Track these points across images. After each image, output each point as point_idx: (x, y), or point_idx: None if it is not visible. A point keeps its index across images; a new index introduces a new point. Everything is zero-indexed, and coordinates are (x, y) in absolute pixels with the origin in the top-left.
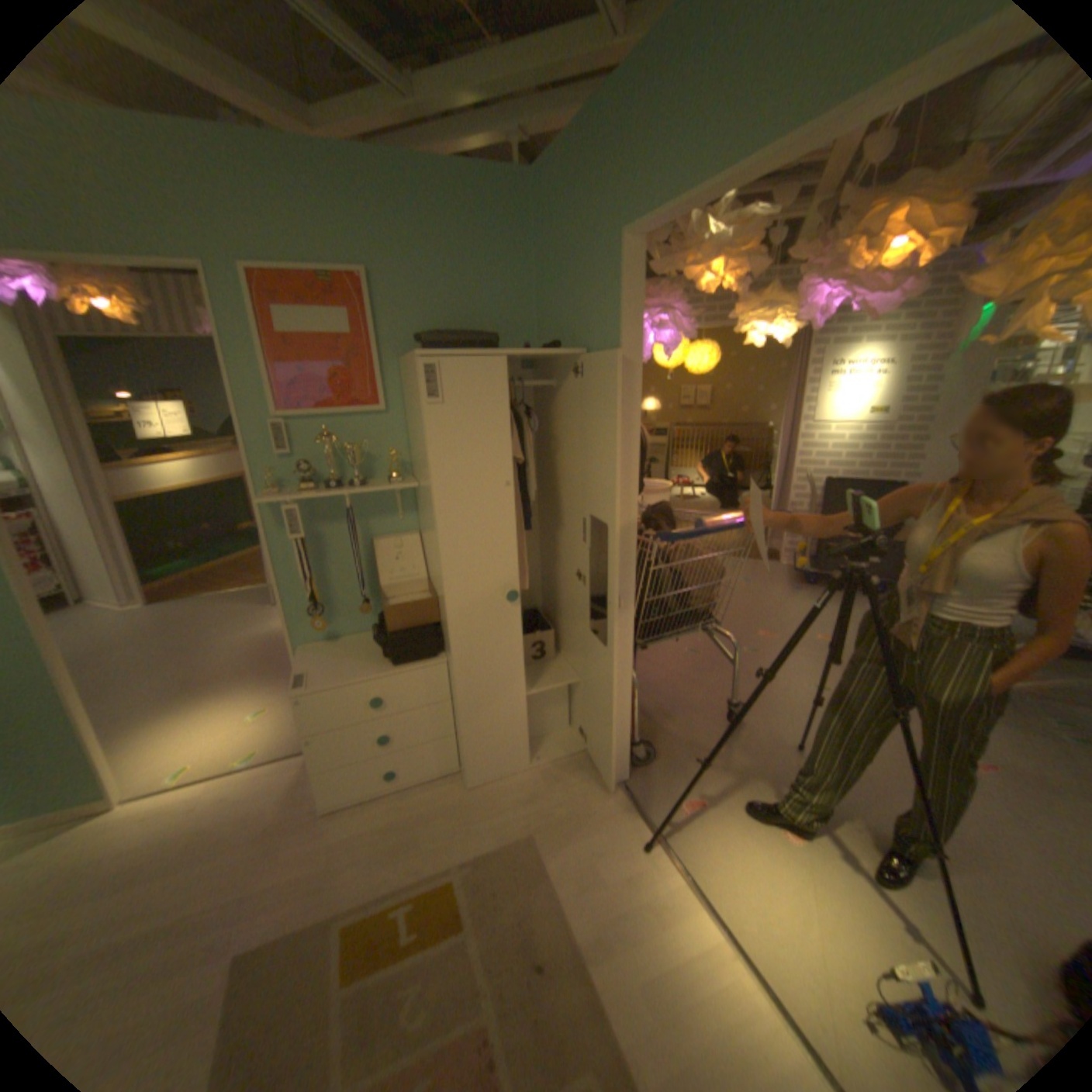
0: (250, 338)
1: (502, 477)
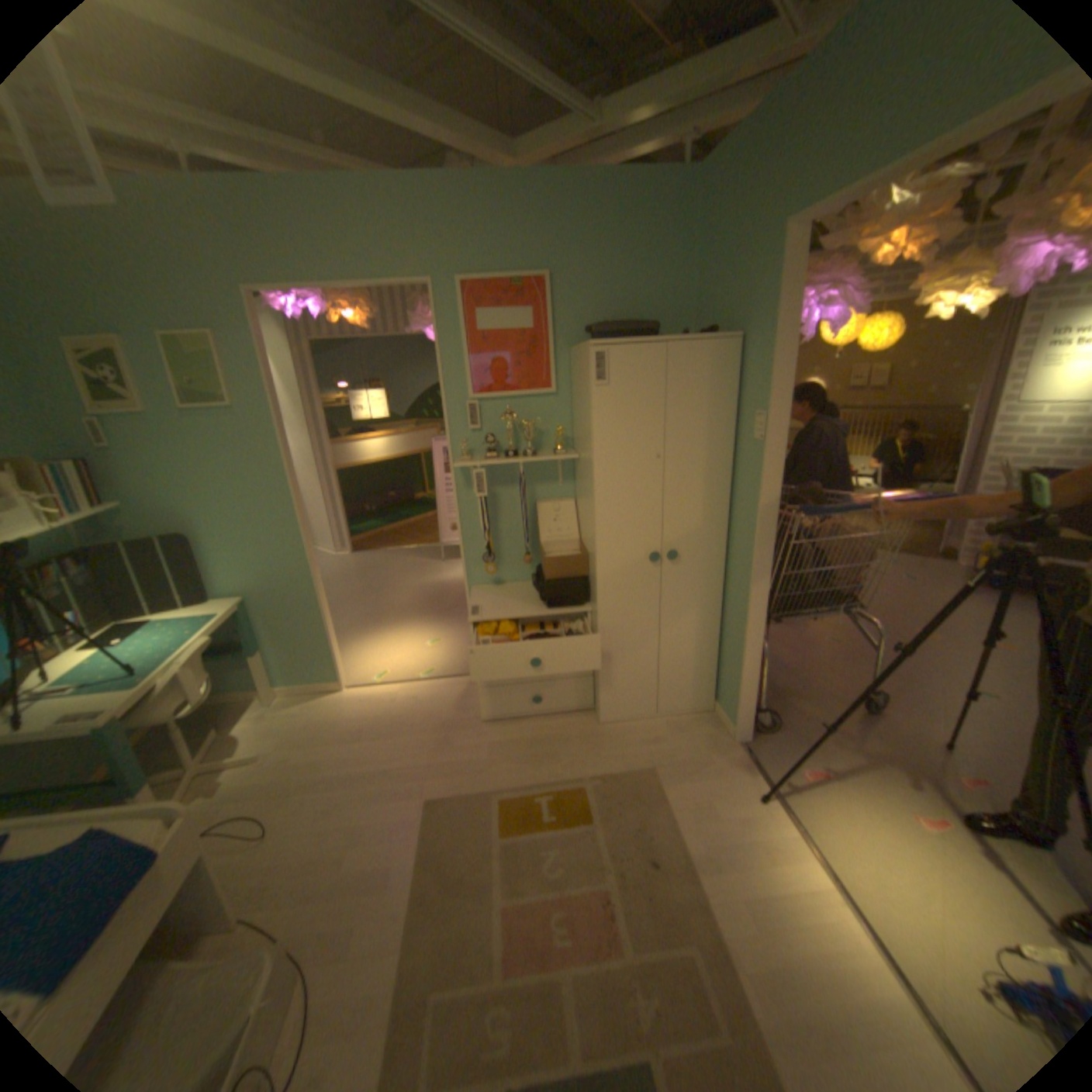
0: (459, 336)
1: (653, 449)
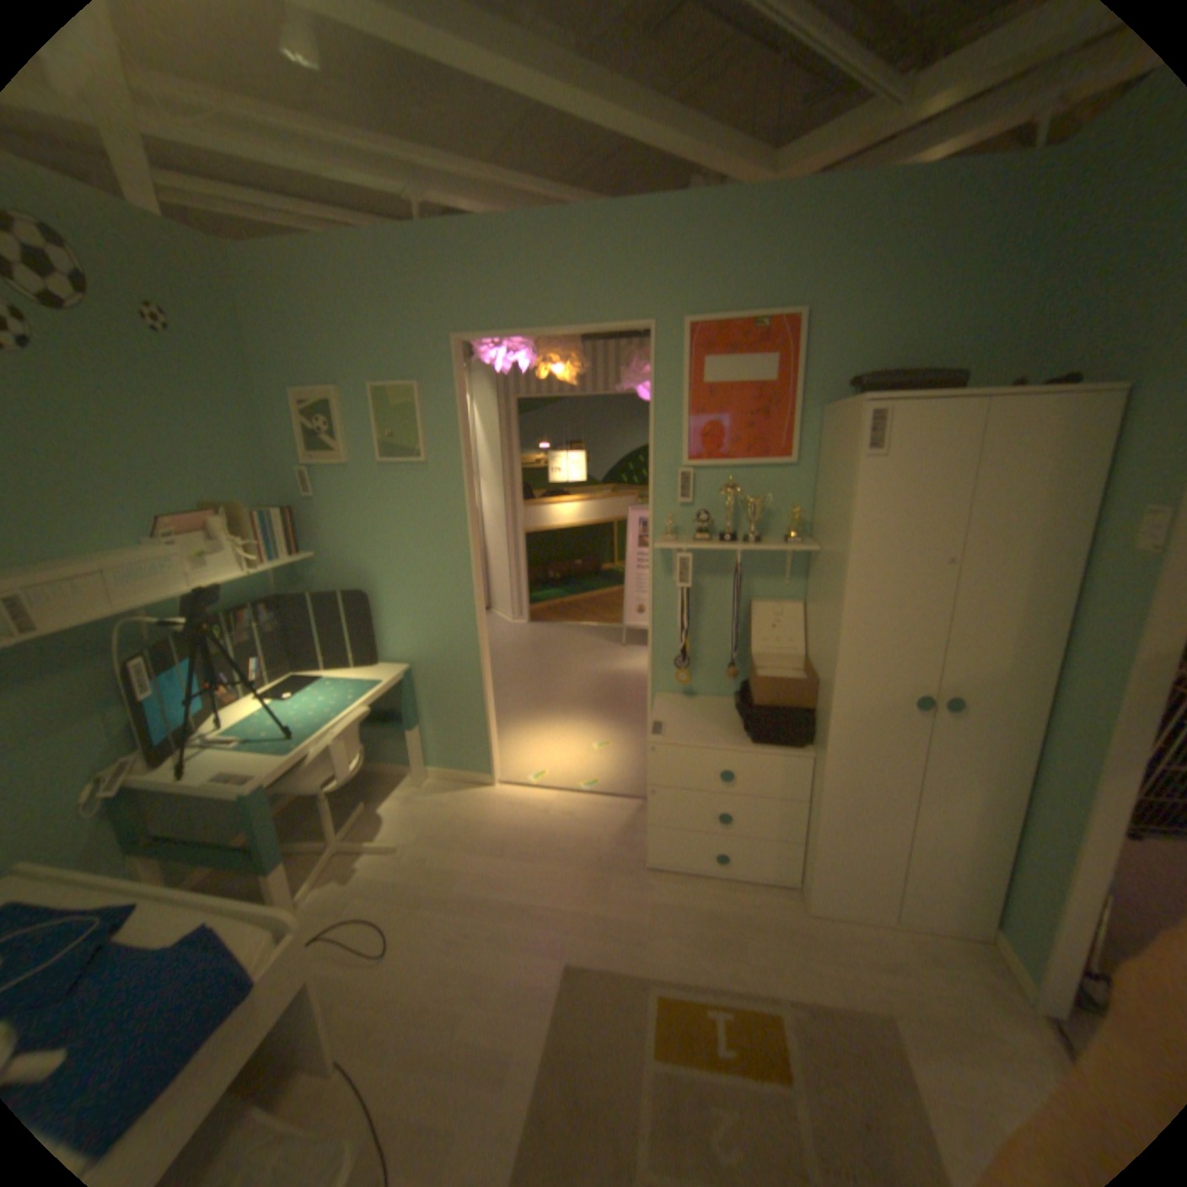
0: (680, 388)
1: (948, 549)
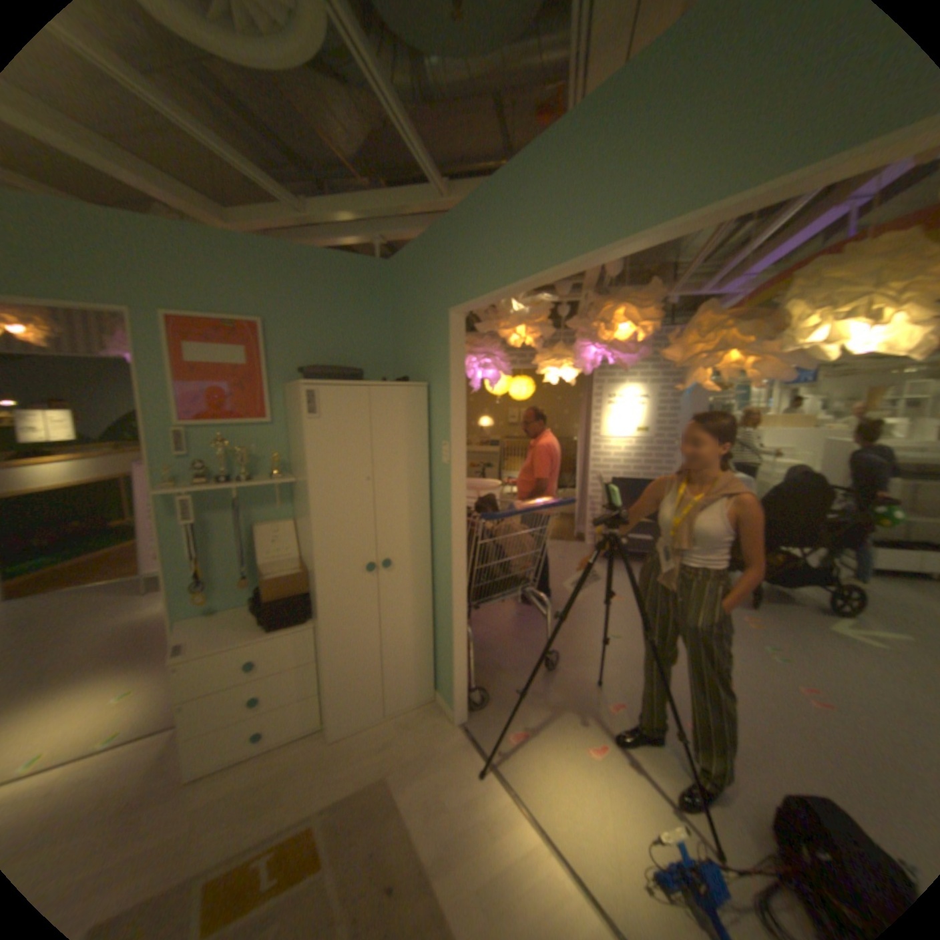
0: (160, 366)
1: (362, 473)
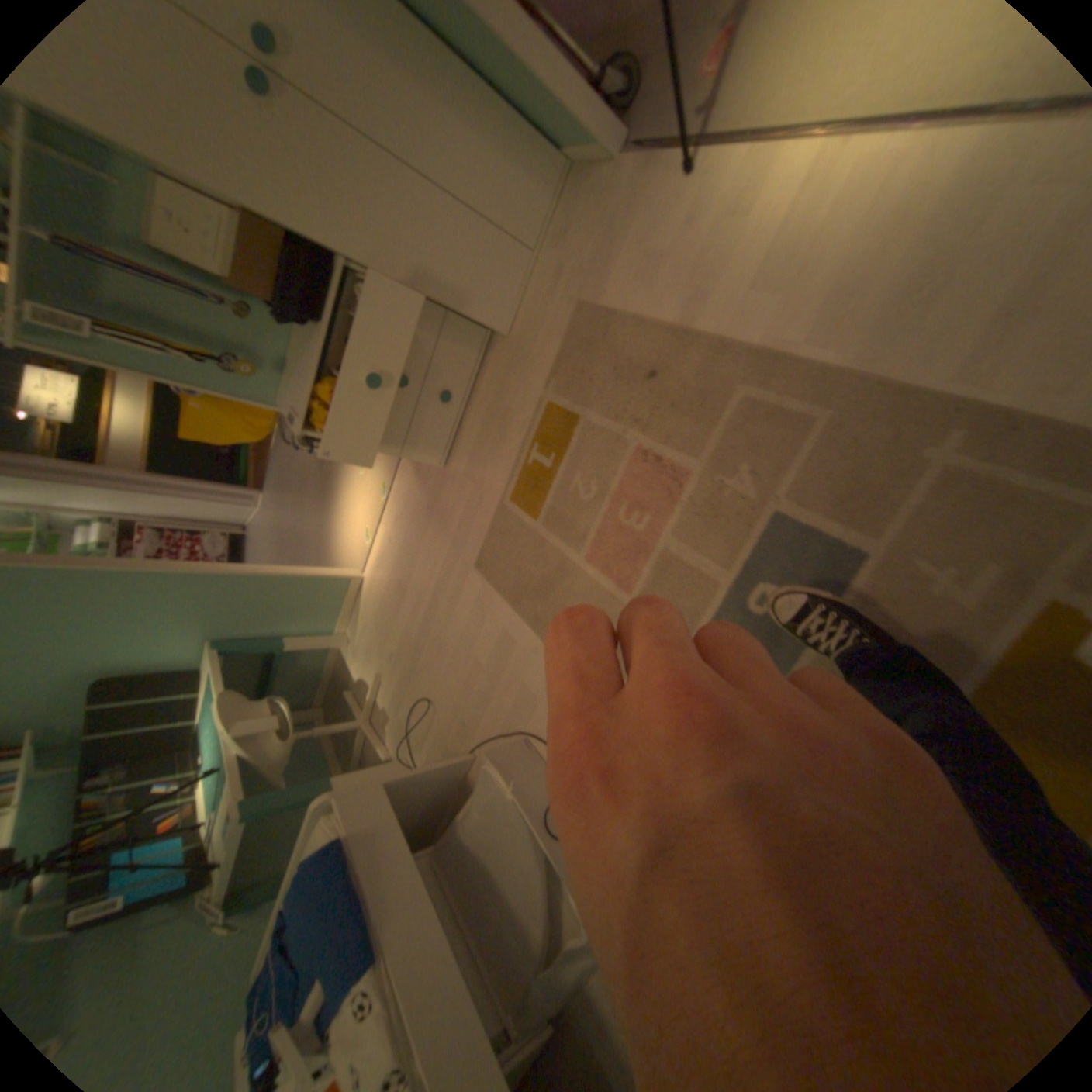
0: None
1: None
